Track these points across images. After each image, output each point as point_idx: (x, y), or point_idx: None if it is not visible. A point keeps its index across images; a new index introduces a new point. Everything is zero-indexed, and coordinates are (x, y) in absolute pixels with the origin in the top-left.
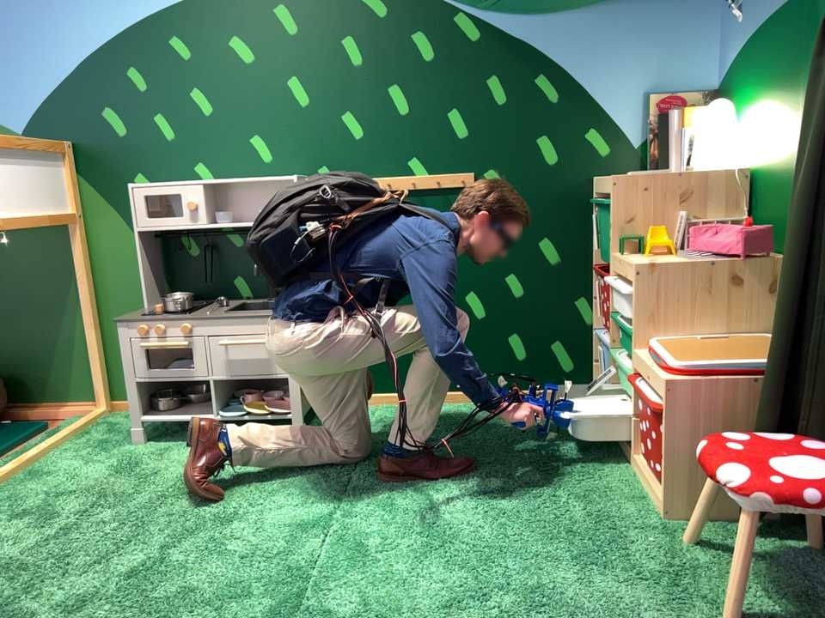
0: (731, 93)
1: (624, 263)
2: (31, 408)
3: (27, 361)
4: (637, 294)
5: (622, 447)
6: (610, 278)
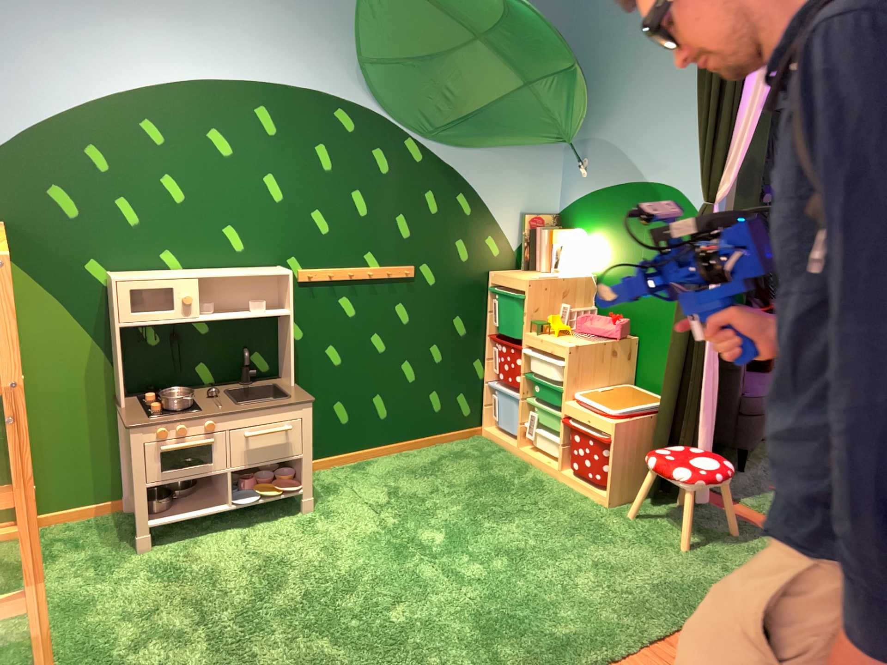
0: (579, 225)
1: (556, 344)
2: None
3: None
4: (569, 365)
5: (547, 464)
6: (525, 350)
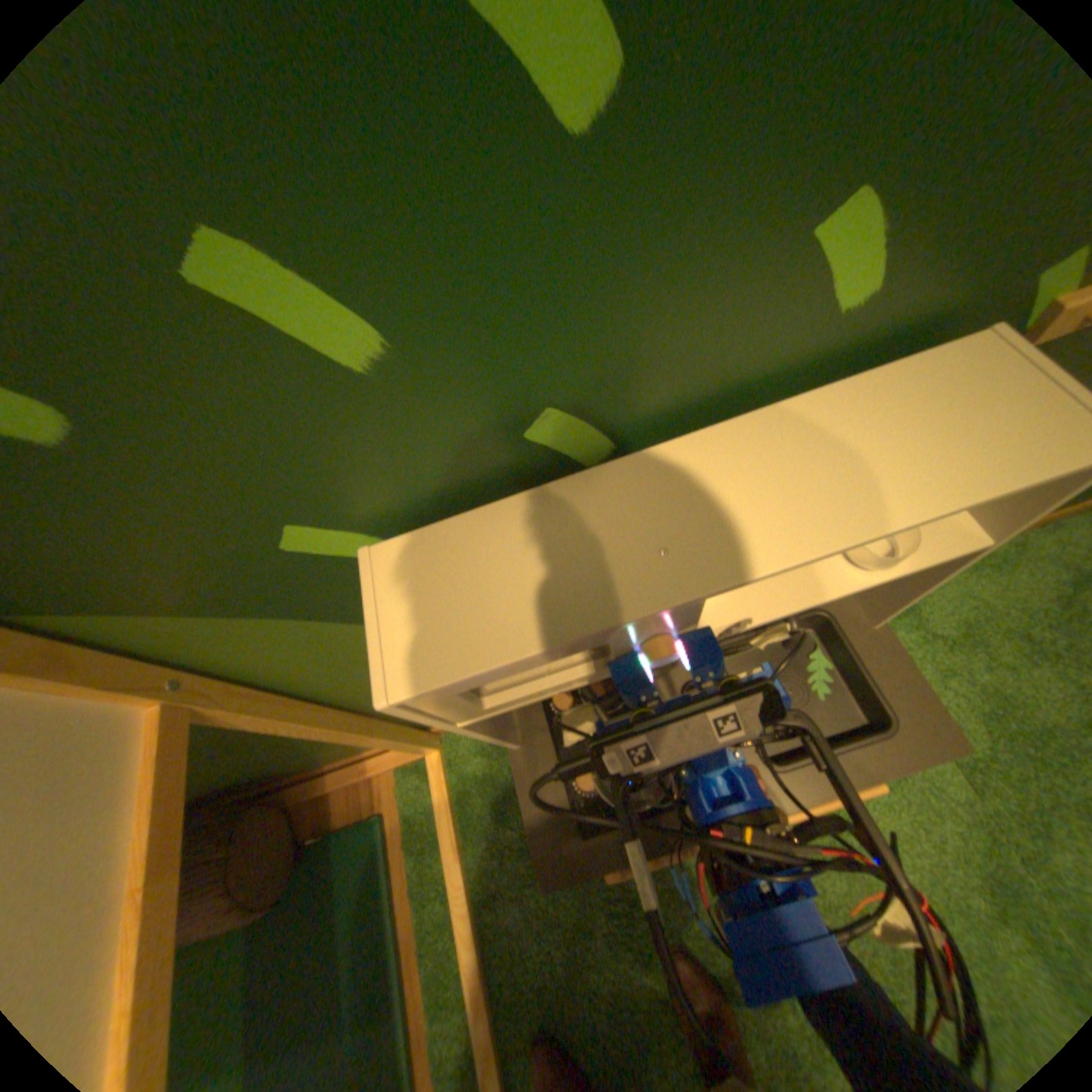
0: None
1: None
2: (318, 772)
3: (270, 762)
4: None
5: None
6: None
